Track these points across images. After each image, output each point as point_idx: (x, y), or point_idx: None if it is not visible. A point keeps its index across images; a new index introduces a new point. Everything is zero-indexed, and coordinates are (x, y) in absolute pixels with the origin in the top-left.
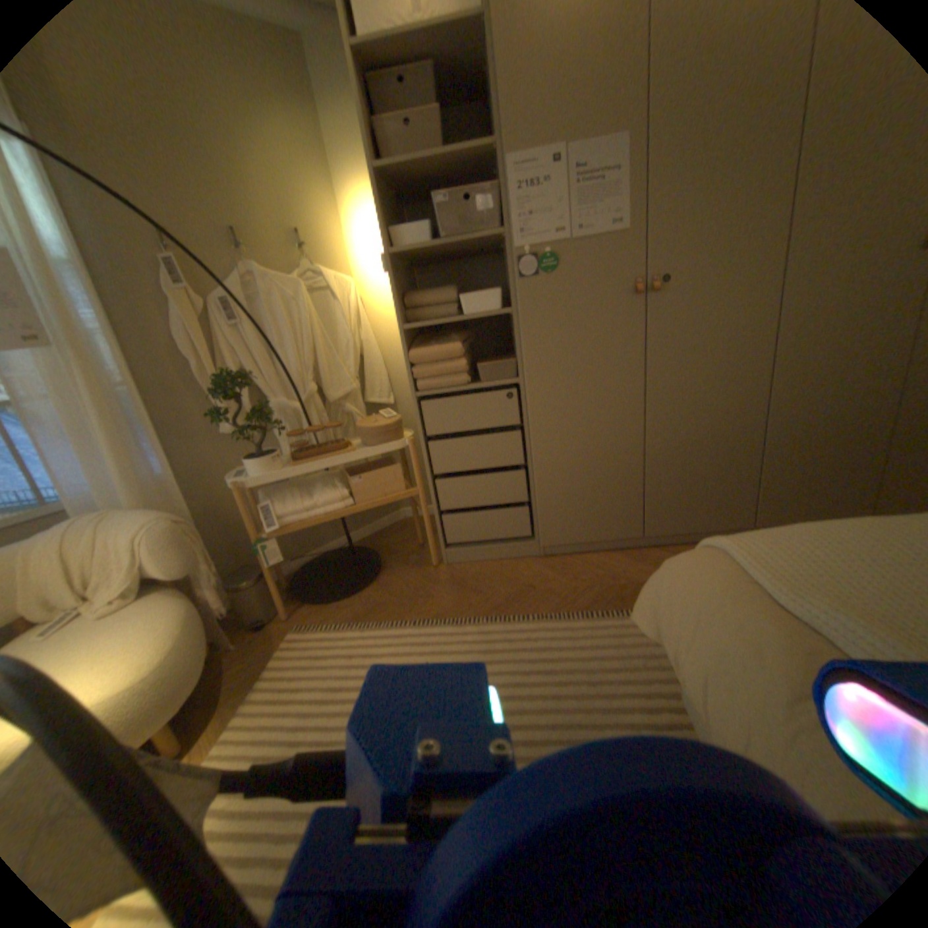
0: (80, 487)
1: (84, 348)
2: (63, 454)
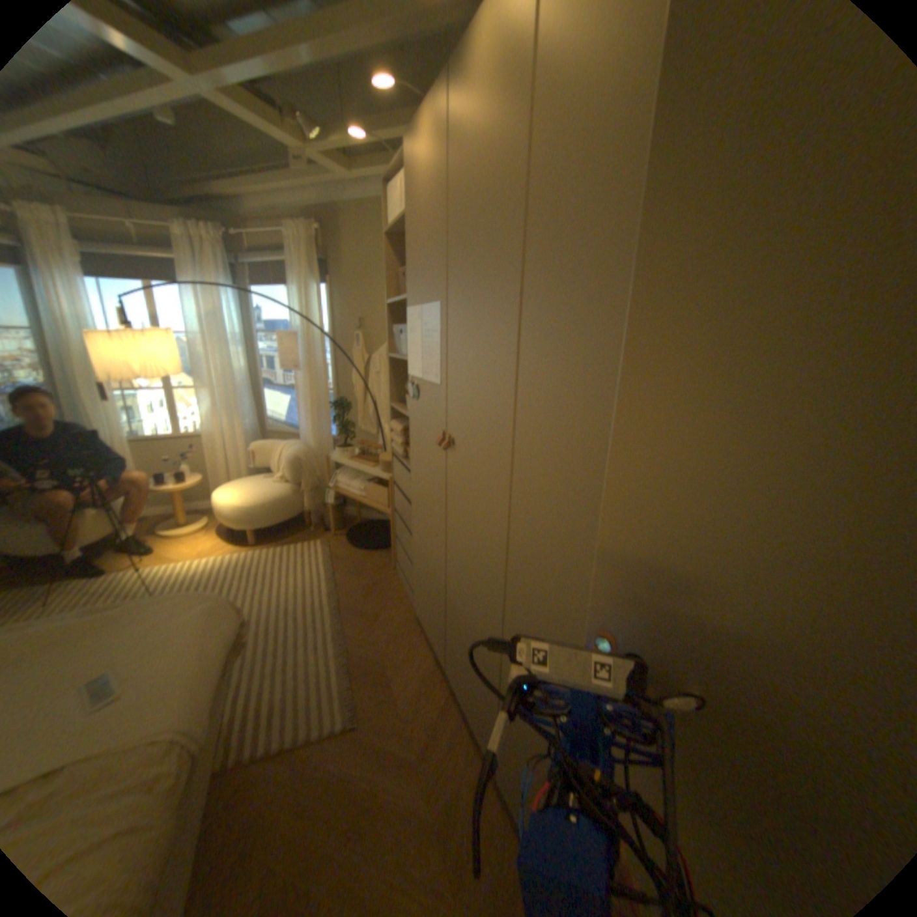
0: (304, 431)
1: (316, 374)
2: (302, 415)
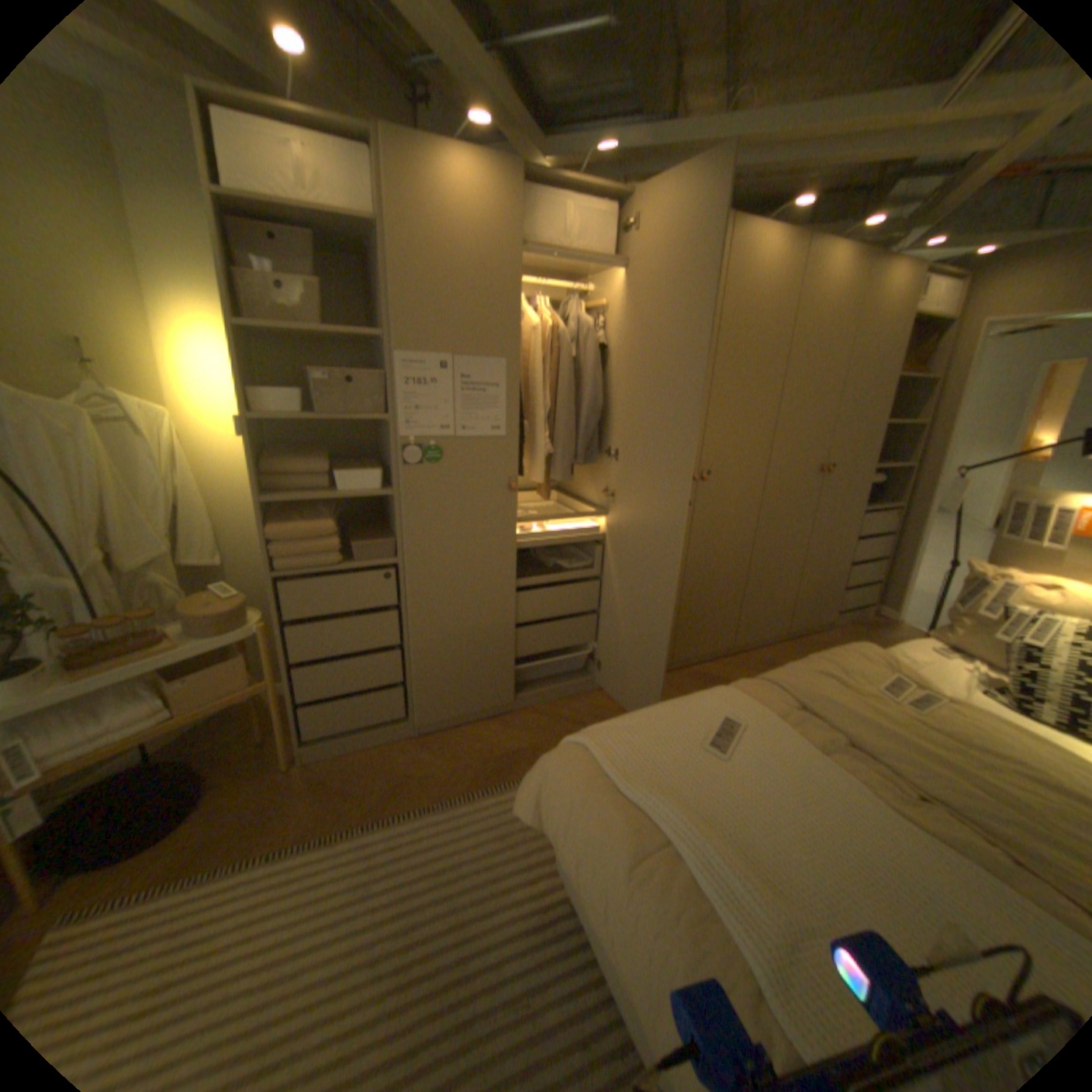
0: None
1: None
2: None
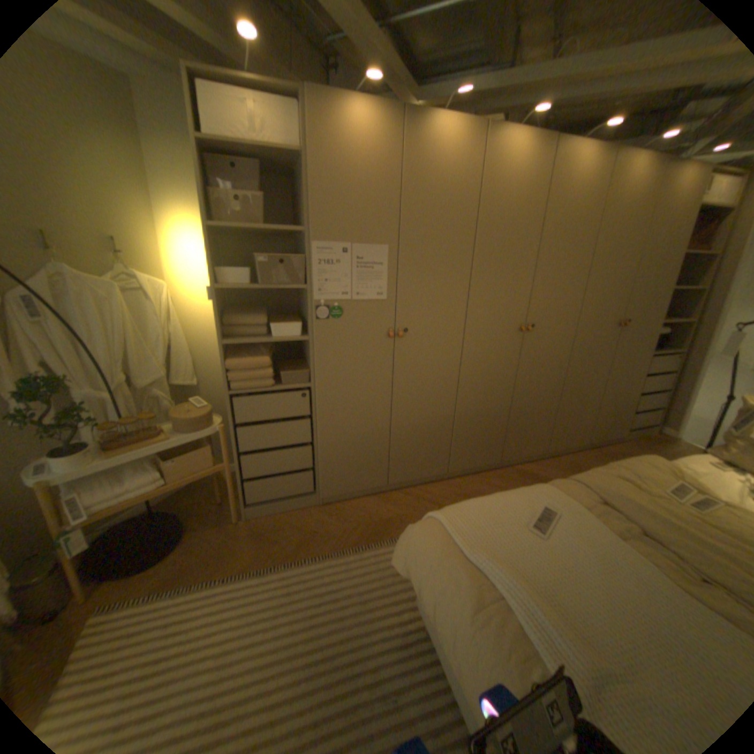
0: None
1: None
2: None
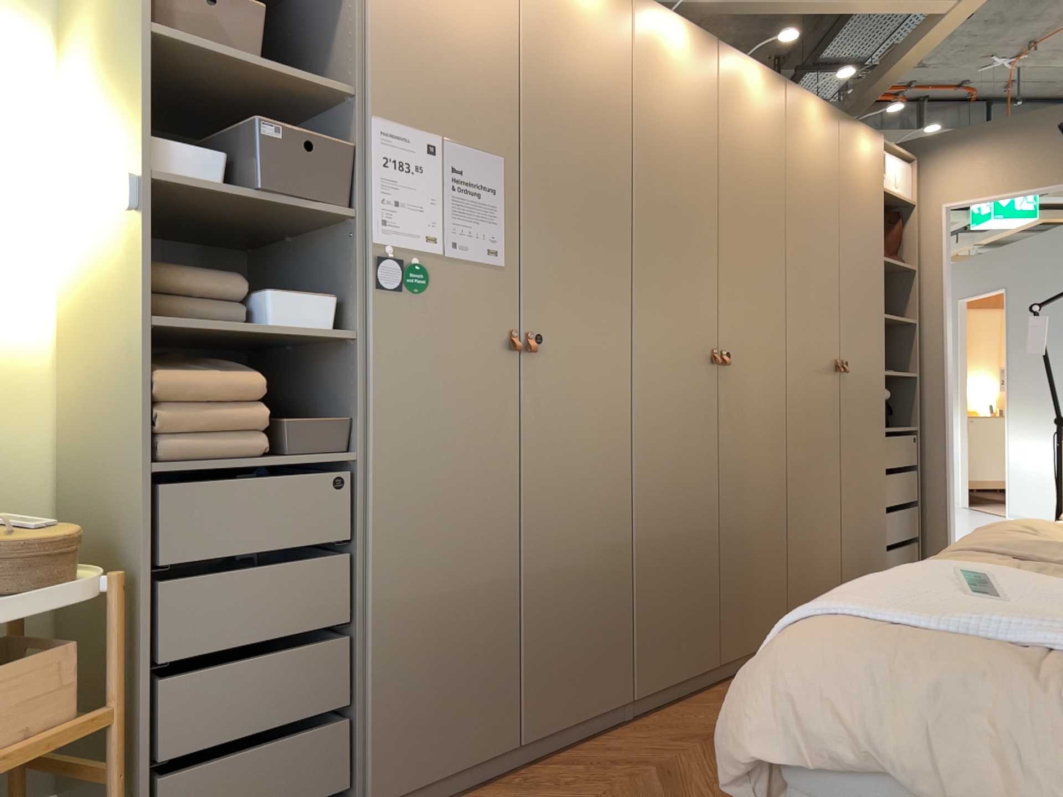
0: None
1: None
2: None
